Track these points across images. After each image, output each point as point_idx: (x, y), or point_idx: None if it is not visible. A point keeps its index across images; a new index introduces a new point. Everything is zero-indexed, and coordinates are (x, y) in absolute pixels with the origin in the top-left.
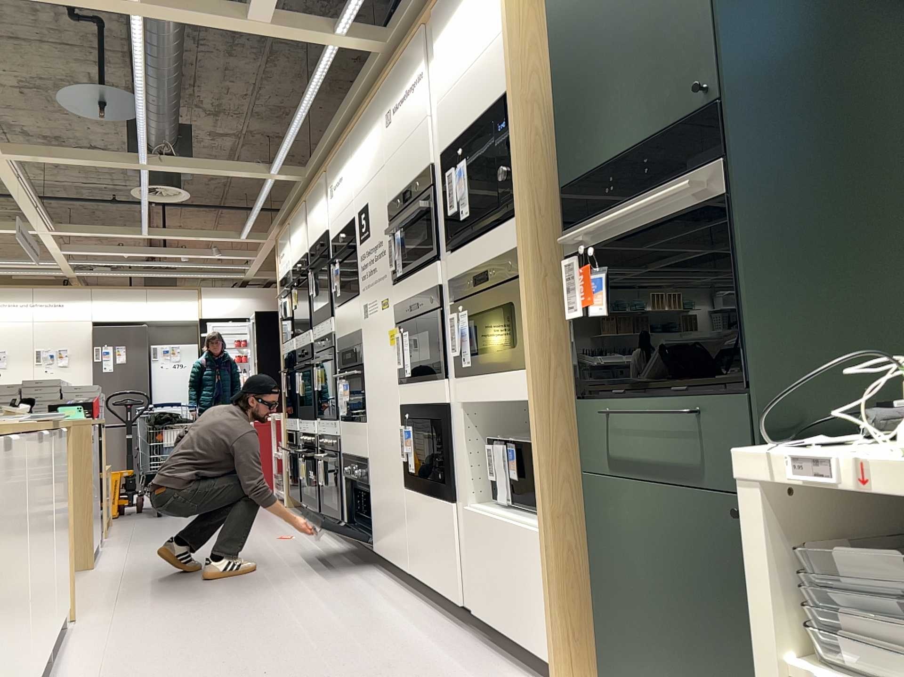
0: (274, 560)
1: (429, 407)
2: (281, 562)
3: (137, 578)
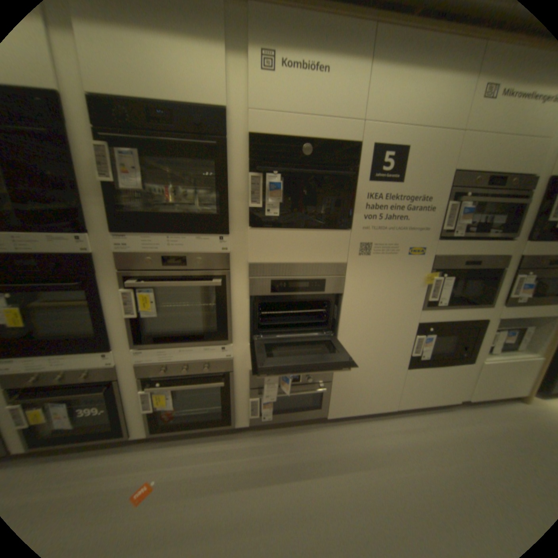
0: (251, 512)
1: (467, 322)
2: (262, 504)
3: None
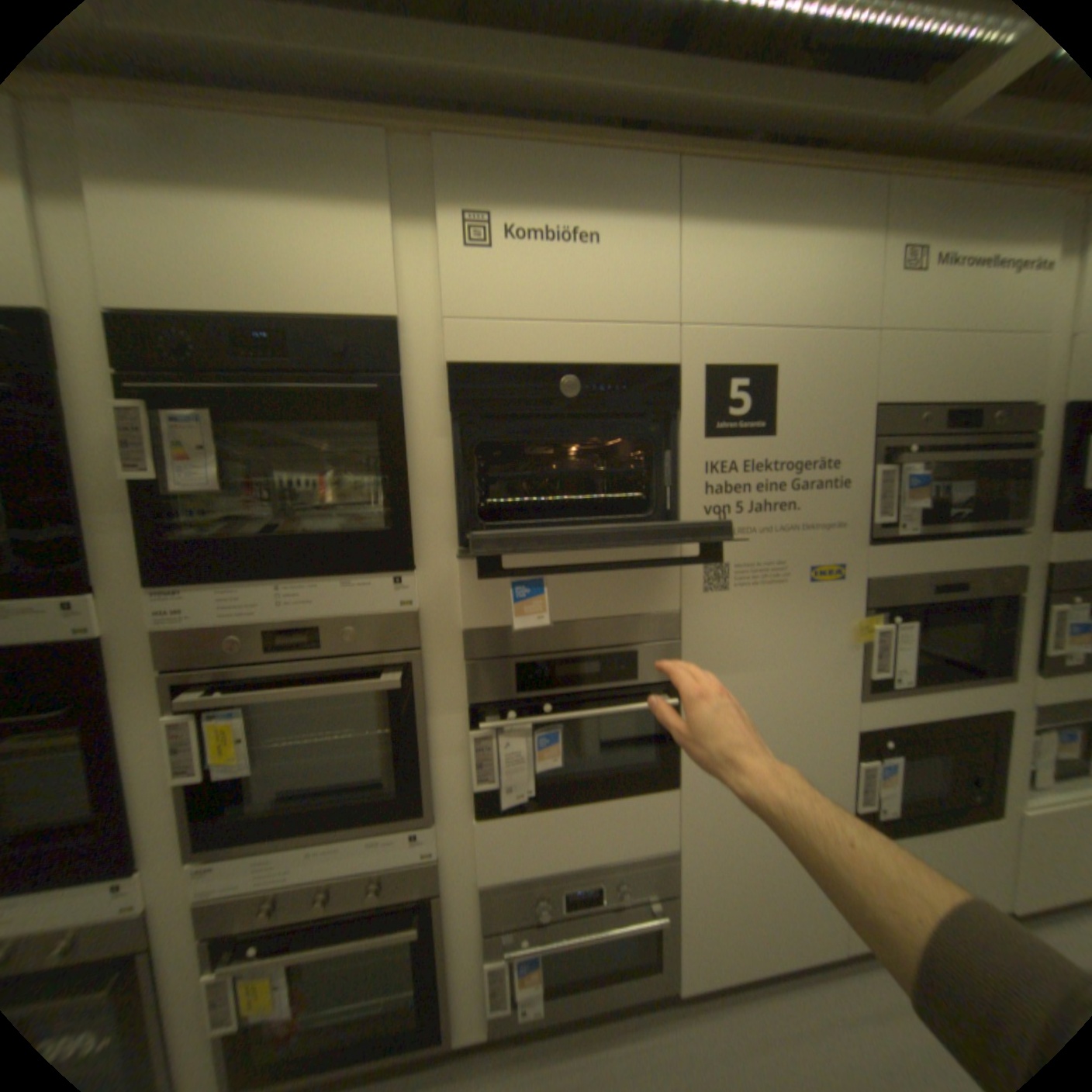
0: None
1: (967, 721)
2: None
3: None
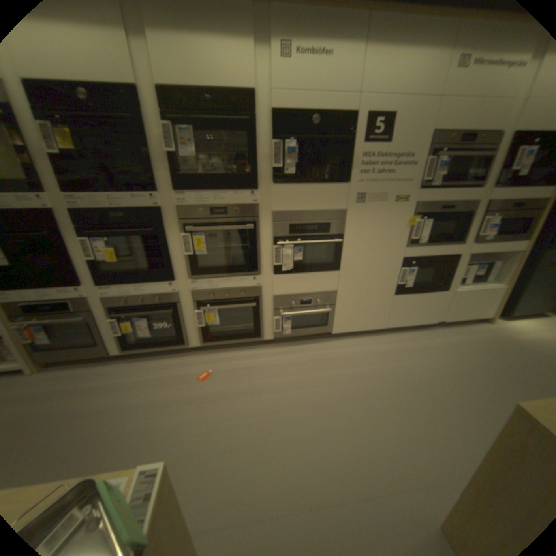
0: (280, 384)
1: (443, 256)
2: (287, 380)
3: (285, 498)
